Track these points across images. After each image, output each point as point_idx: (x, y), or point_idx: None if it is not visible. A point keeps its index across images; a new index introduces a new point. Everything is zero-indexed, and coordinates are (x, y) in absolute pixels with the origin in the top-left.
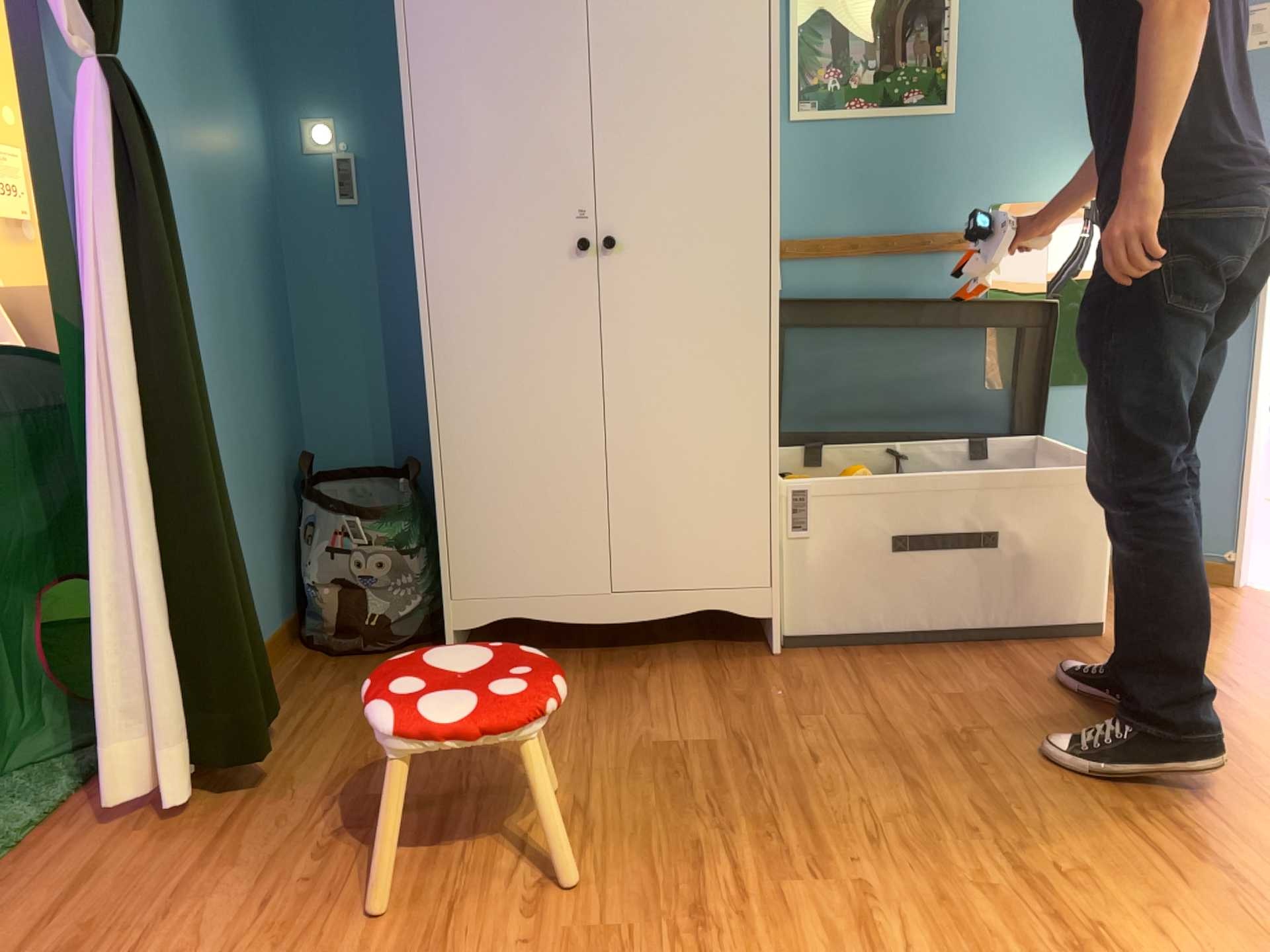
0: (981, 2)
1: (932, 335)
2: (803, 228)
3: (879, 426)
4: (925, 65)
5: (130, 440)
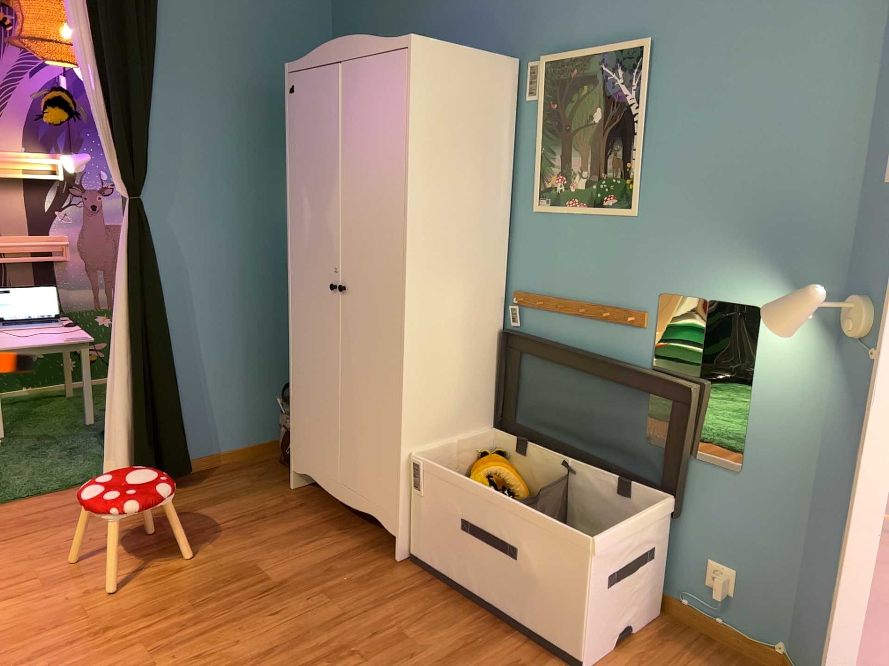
0: (664, 127)
1: (611, 385)
2: (538, 286)
3: (573, 442)
4: (619, 176)
5: (125, 347)
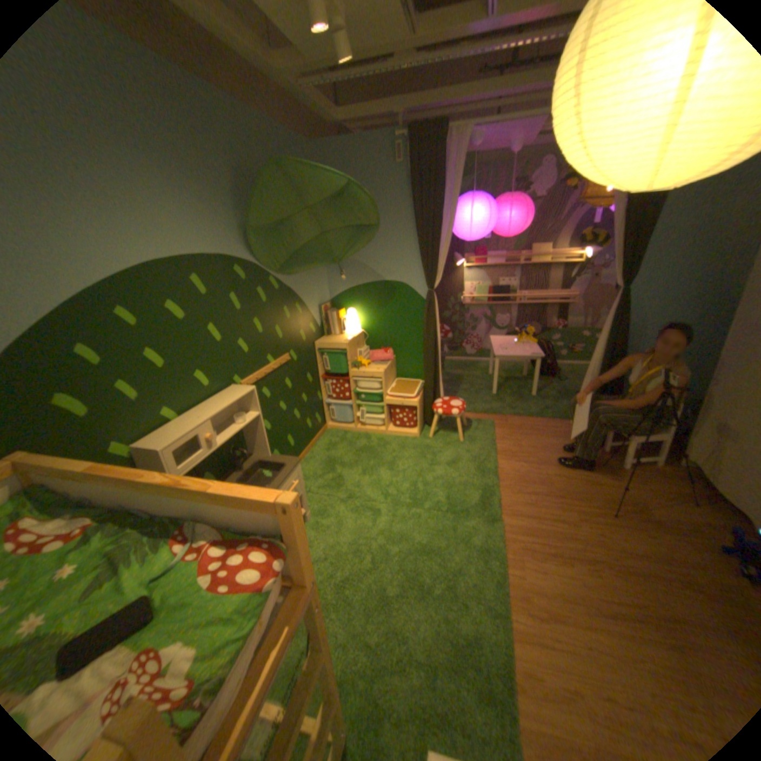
0: None
1: None
2: None
3: None
4: None
5: (598, 365)
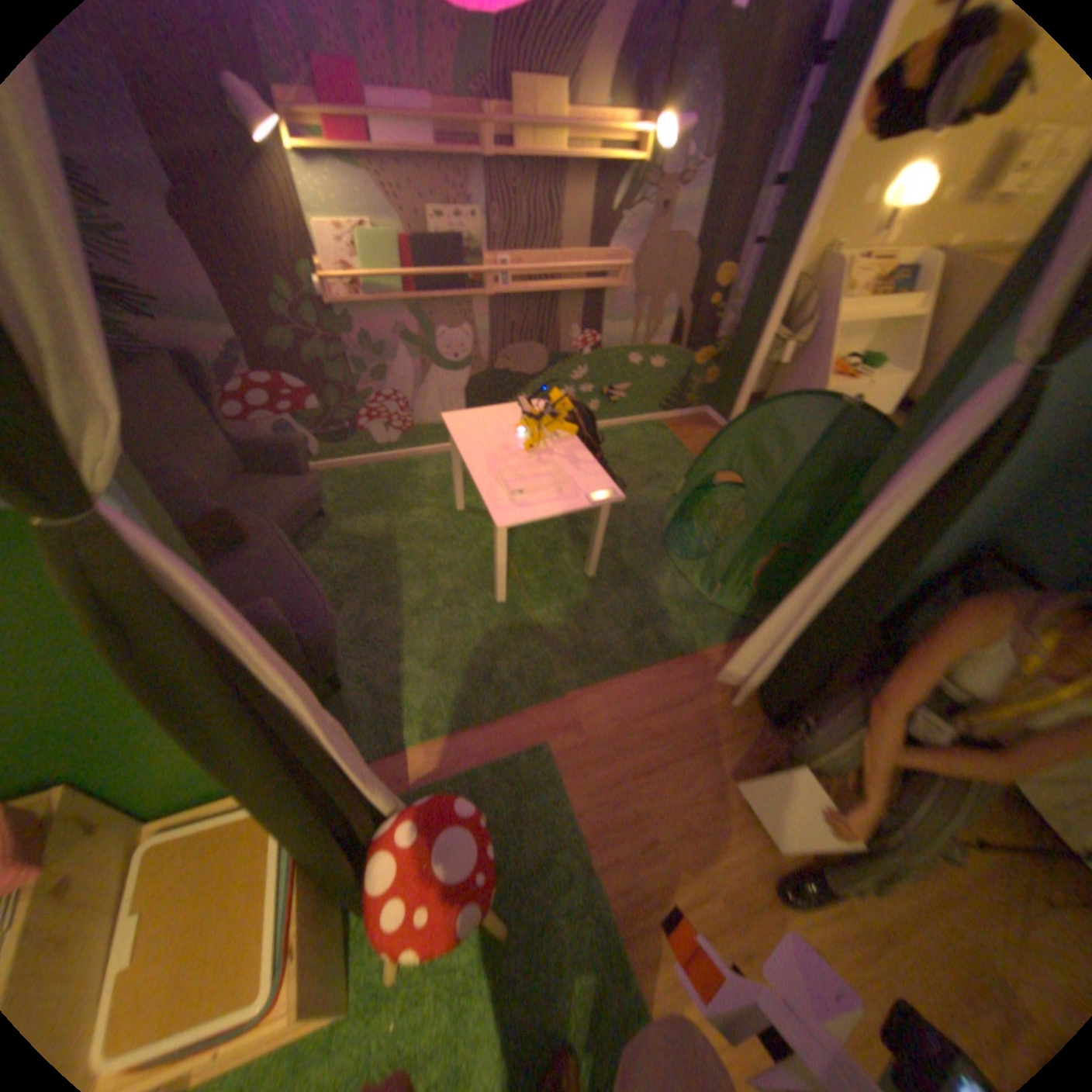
0: None
1: None
2: None
3: None
4: None
5: (839, 584)
